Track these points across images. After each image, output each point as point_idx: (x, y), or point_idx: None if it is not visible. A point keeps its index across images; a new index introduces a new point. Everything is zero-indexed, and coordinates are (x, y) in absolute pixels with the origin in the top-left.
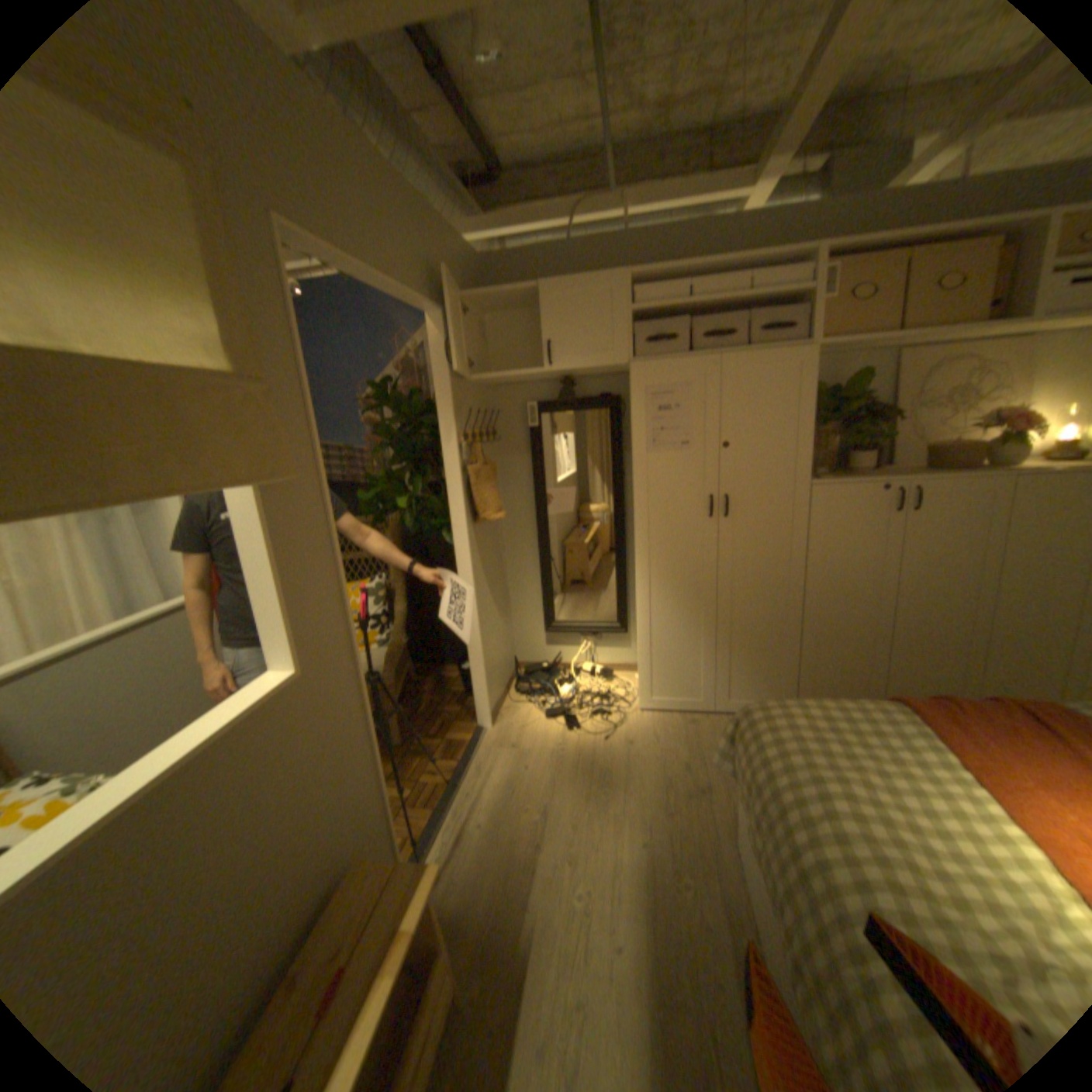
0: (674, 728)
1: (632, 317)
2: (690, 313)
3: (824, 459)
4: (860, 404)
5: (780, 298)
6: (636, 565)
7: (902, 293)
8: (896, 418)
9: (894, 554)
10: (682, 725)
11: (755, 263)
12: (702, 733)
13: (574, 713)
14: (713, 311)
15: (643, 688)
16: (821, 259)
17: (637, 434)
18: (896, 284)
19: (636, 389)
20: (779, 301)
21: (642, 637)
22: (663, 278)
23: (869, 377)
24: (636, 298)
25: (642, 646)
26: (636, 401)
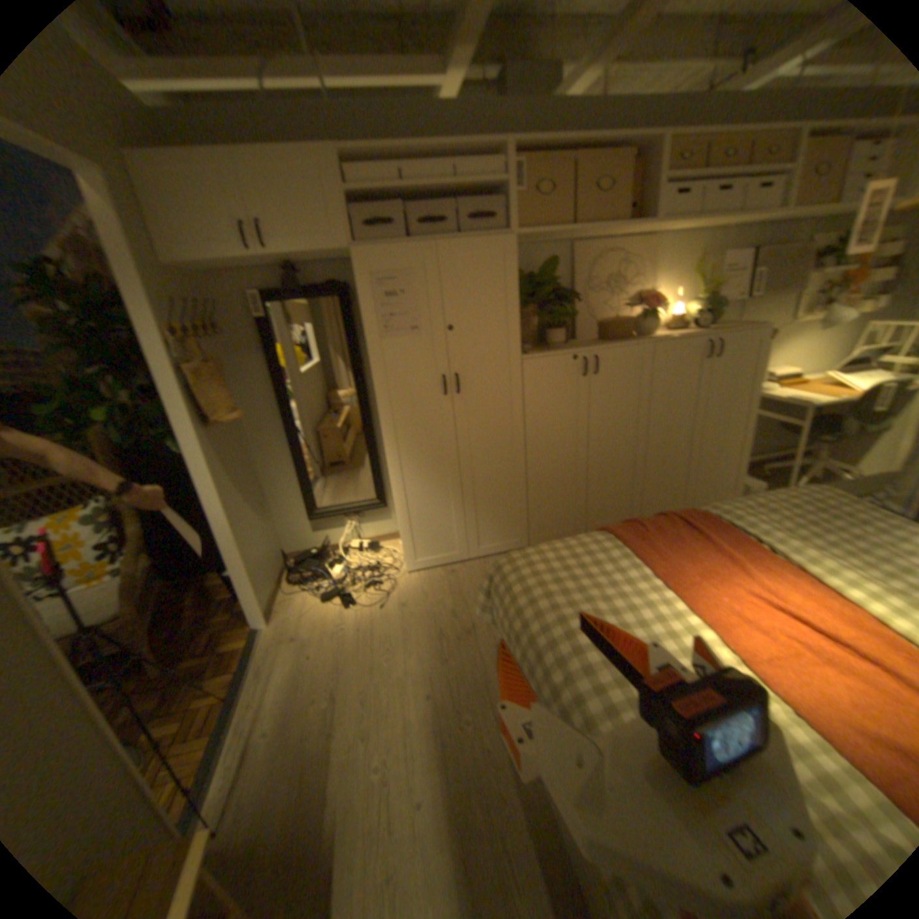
0: (437, 580)
1: (344, 197)
2: (401, 198)
3: (527, 336)
4: (549, 288)
5: (479, 187)
6: (385, 446)
7: (572, 191)
8: (574, 300)
9: (582, 409)
10: (443, 576)
11: (454, 150)
12: (461, 579)
13: (348, 589)
14: (423, 196)
15: (407, 553)
16: (510, 152)
17: (367, 319)
18: (567, 182)
19: (359, 274)
20: (479, 191)
21: (400, 510)
22: (371, 157)
23: (553, 265)
24: (345, 176)
25: (401, 517)
26: (361, 286)
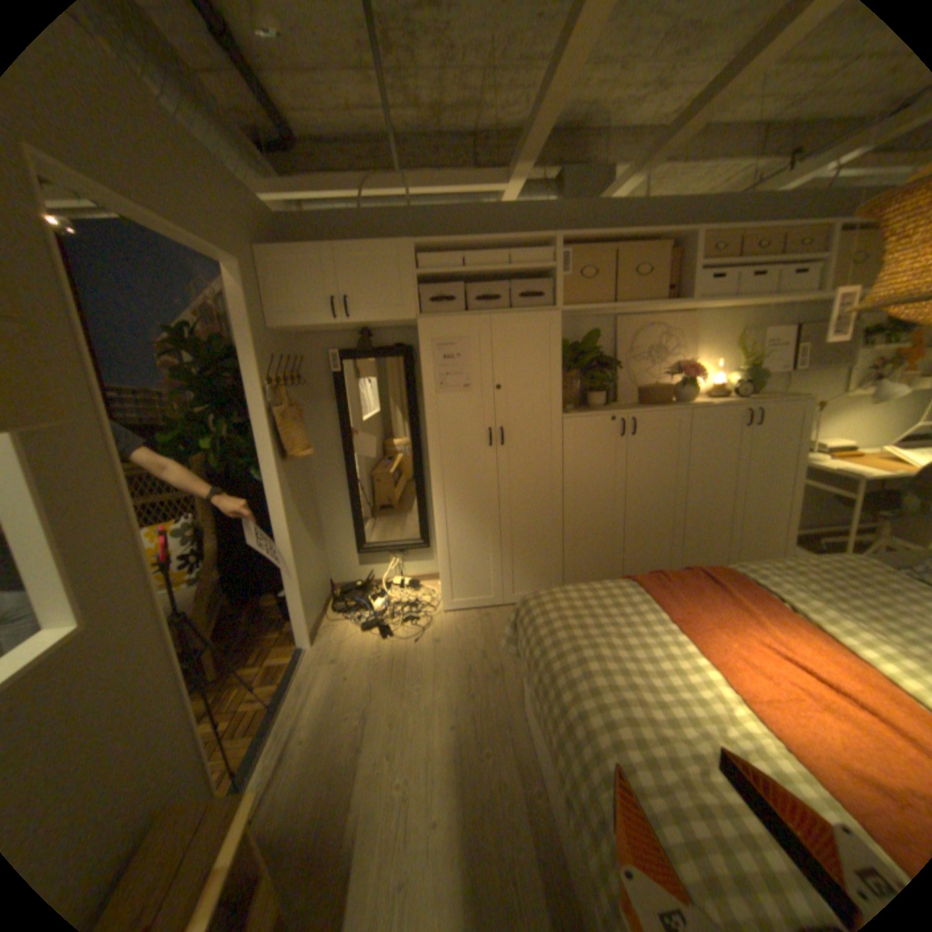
0: (472, 623)
1: (417, 280)
2: (464, 280)
3: (570, 398)
4: (592, 356)
5: (531, 273)
6: (433, 489)
7: (614, 276)
8: (616, 367)
9: (621, 468)
10: (478, 619)
11: (511, 244)
12: (494, 623)
13: (387, 622)
14: (482, 279)
15: (445, 593)
16: (558, 245)
17: (427, 378)
18: (610, 268)
19: (423, 341)
20: (531, 275)
21: (441, 550)
22: (441, 249)
23: (597, 336)
24: (419, 264)
25: (442, 557)
26: (424, 350)
